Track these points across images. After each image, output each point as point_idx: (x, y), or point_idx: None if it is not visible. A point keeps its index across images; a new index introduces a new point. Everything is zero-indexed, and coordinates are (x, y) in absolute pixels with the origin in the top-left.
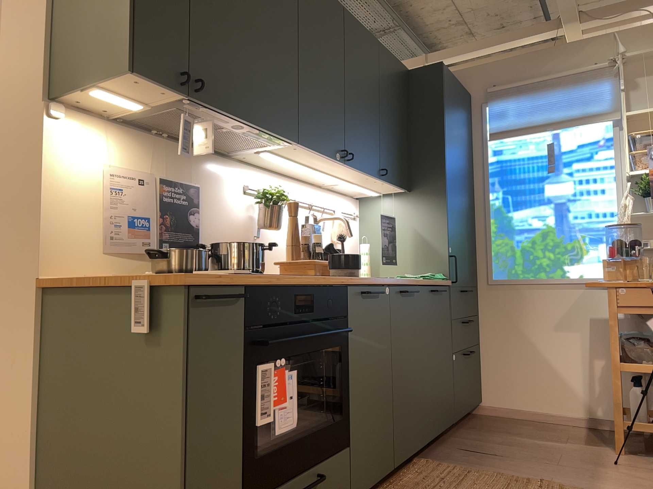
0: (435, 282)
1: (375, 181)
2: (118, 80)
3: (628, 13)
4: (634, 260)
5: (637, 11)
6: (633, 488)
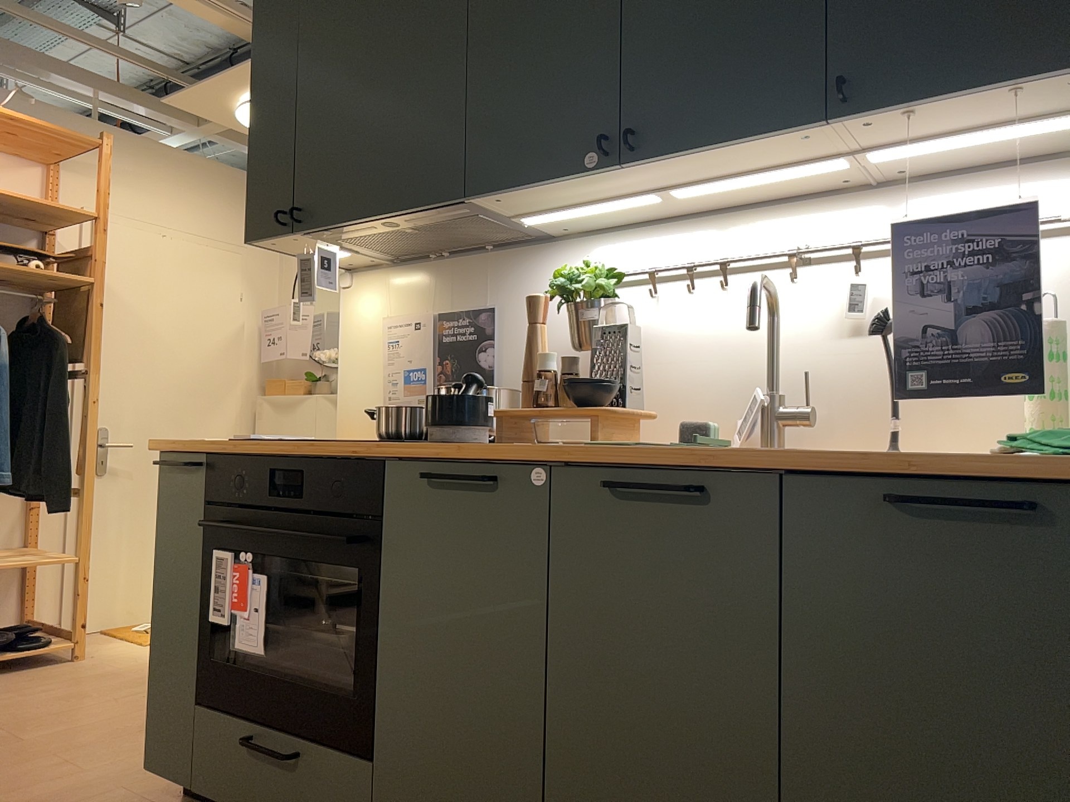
0: (979, 463)
1: (876, 126)
2: (275, 249)
3: None
4: None
5: None
6: None
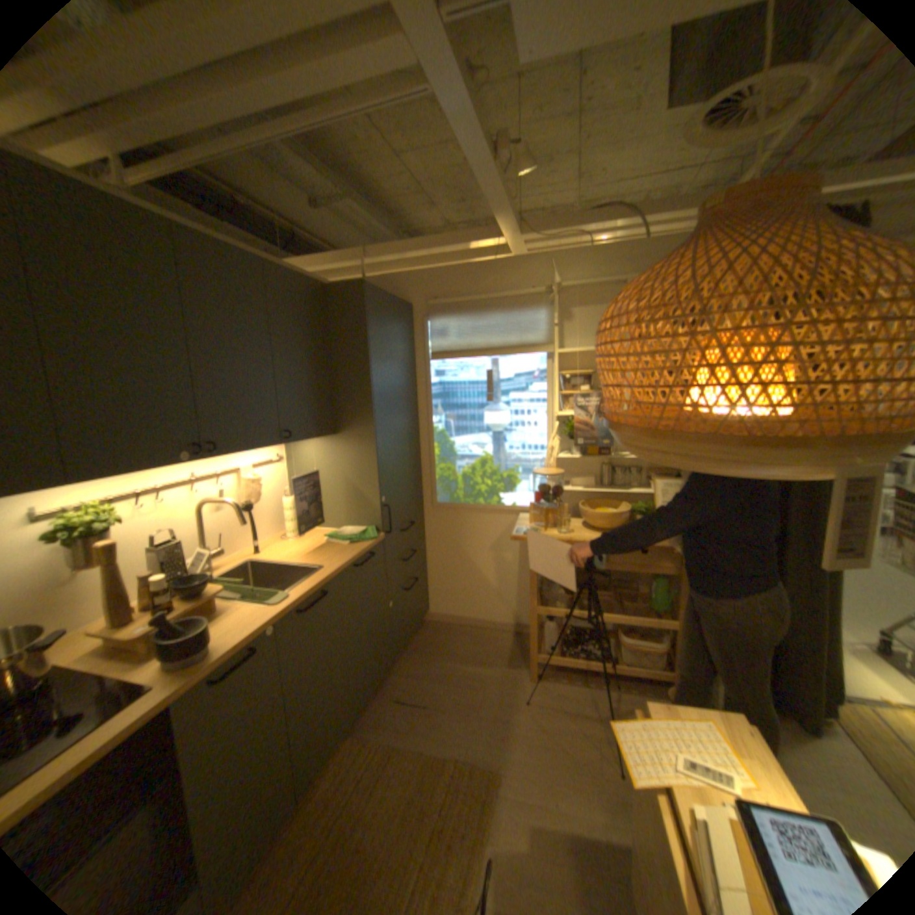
0: (360, 550)
1: (280, 443)
2: None
3: (569, 233)
4: (556, 504)
5: (577, 232)
6: (535, 756)
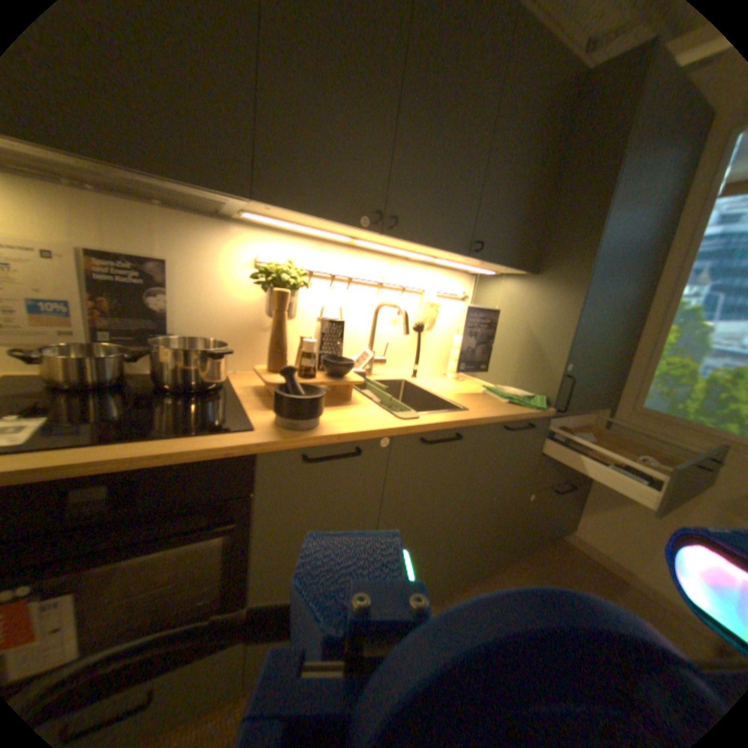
0: (518, 411)
1: (467, 258)
2: None
3: None
4: None
5: None
6: None
